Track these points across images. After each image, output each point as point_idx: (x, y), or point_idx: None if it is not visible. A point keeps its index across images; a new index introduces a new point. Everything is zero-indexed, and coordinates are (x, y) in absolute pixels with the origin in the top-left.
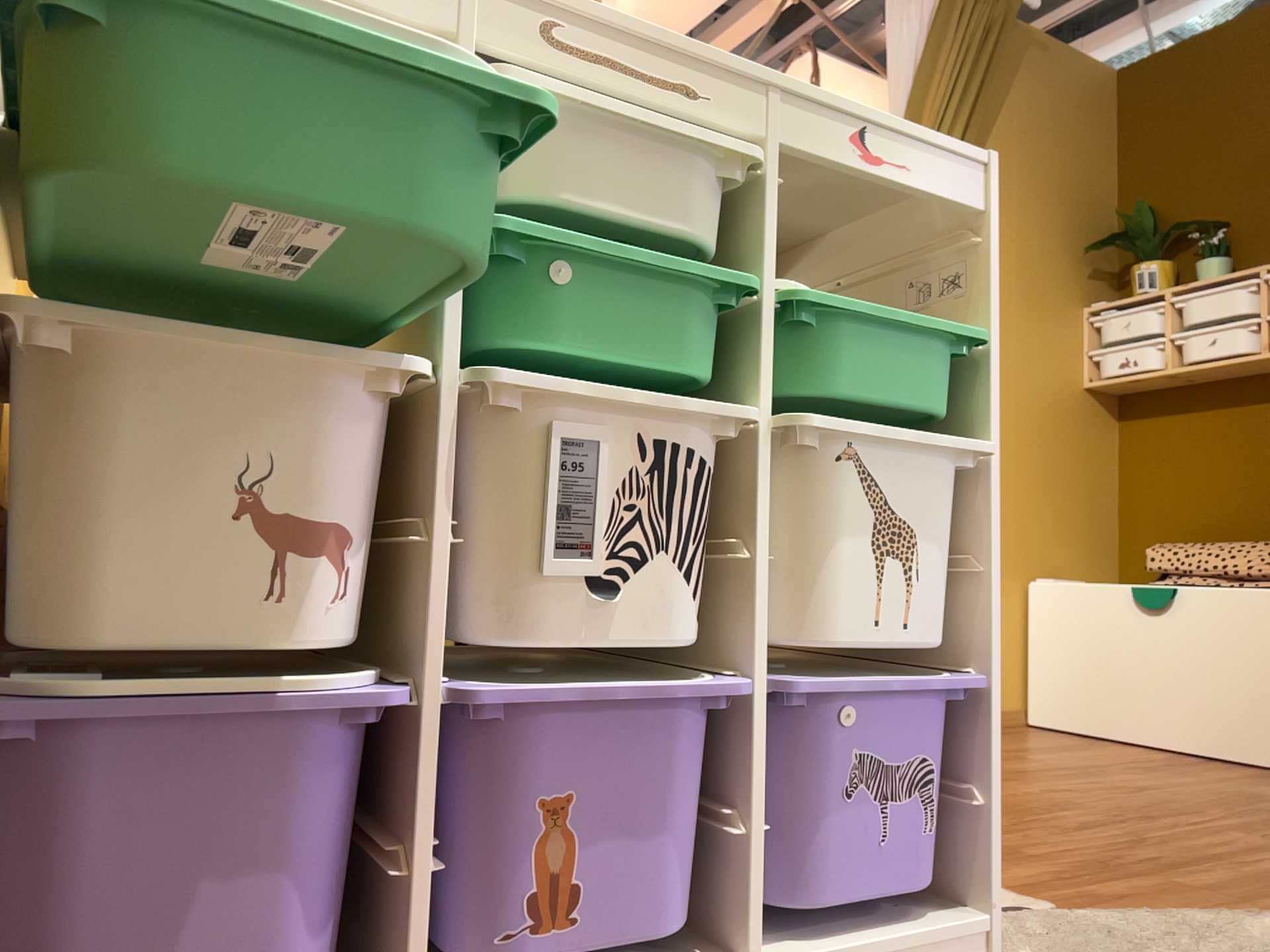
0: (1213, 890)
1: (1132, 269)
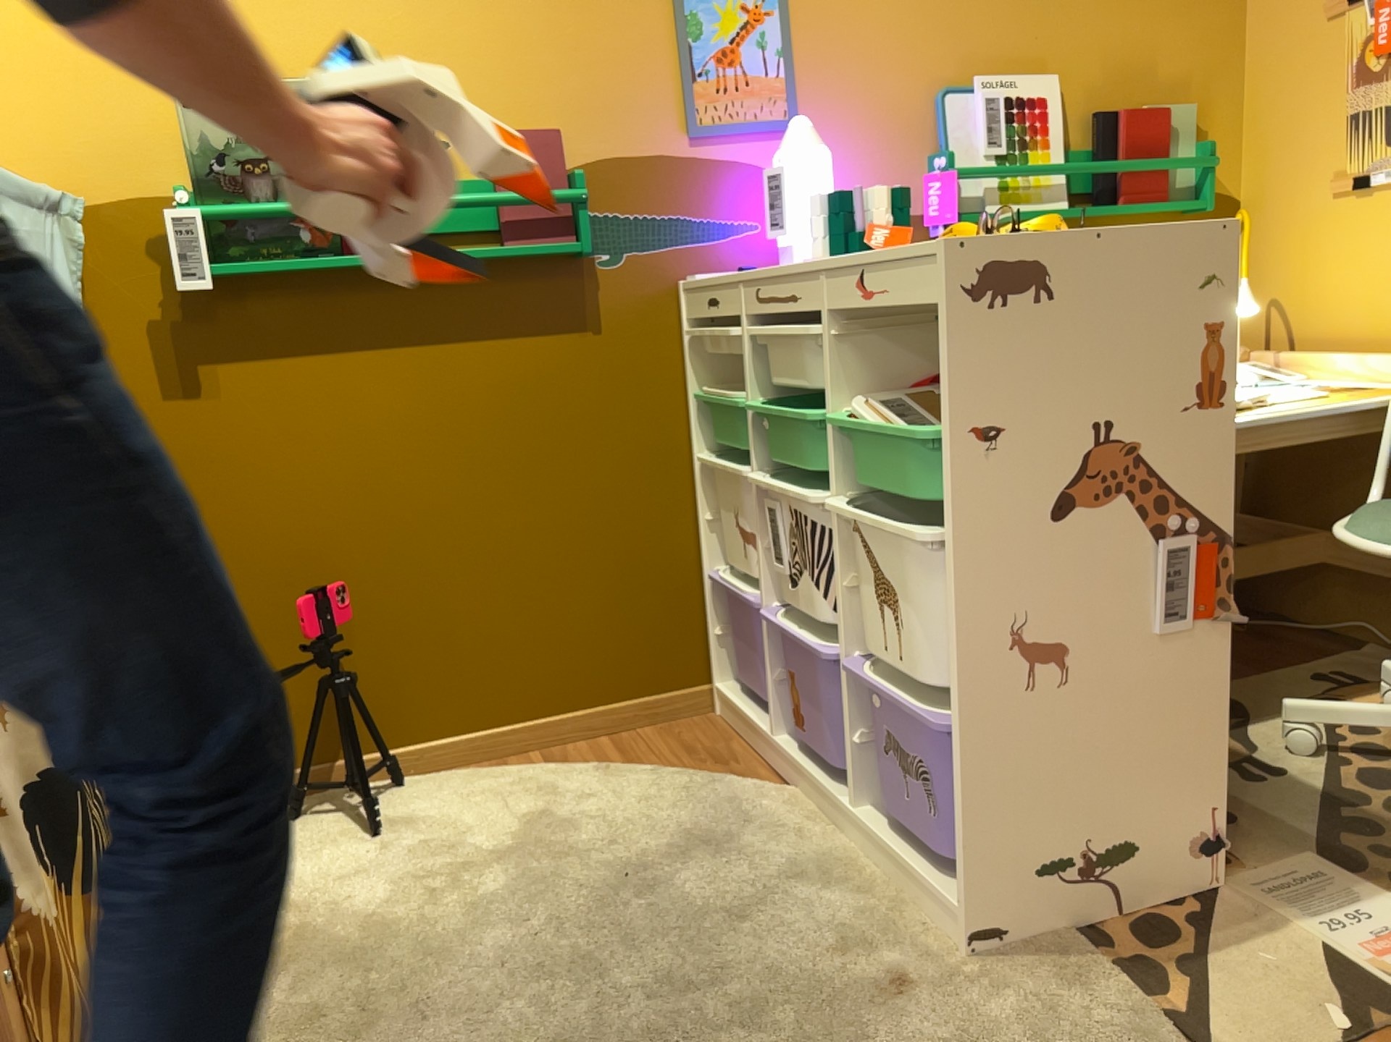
0: None
1: None
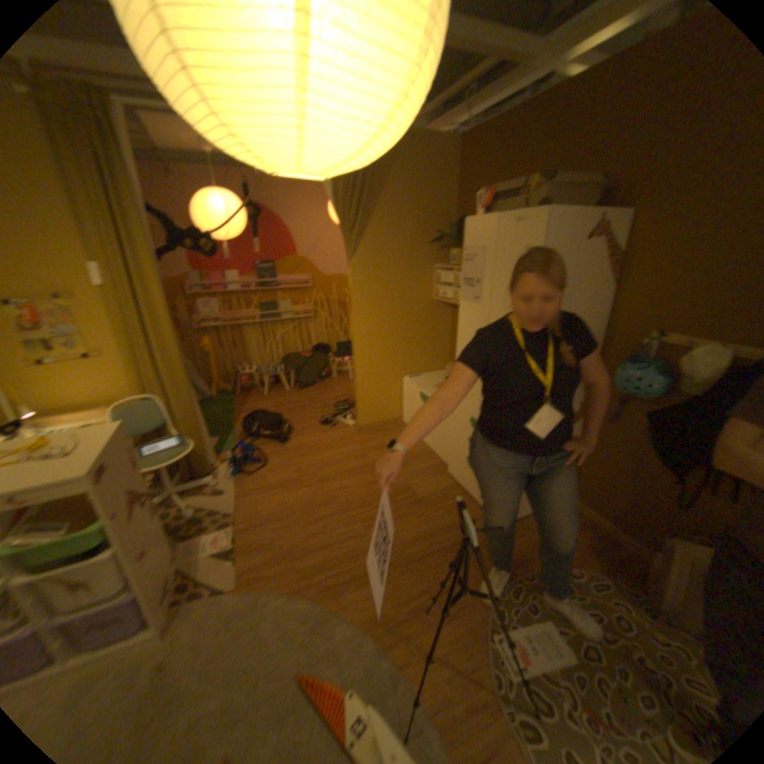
0: (293, 580)
1: (452, 251)
